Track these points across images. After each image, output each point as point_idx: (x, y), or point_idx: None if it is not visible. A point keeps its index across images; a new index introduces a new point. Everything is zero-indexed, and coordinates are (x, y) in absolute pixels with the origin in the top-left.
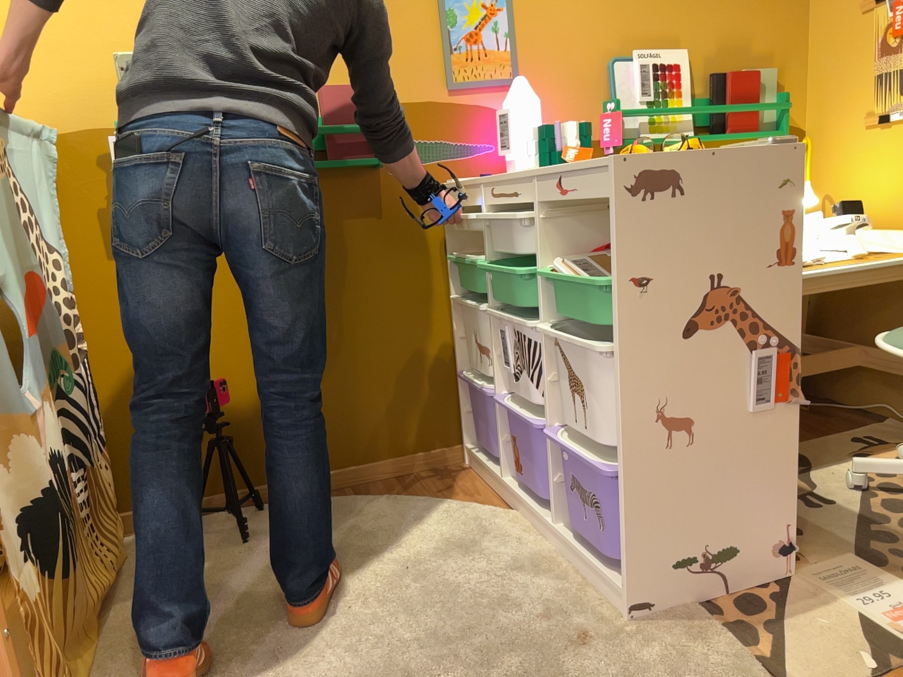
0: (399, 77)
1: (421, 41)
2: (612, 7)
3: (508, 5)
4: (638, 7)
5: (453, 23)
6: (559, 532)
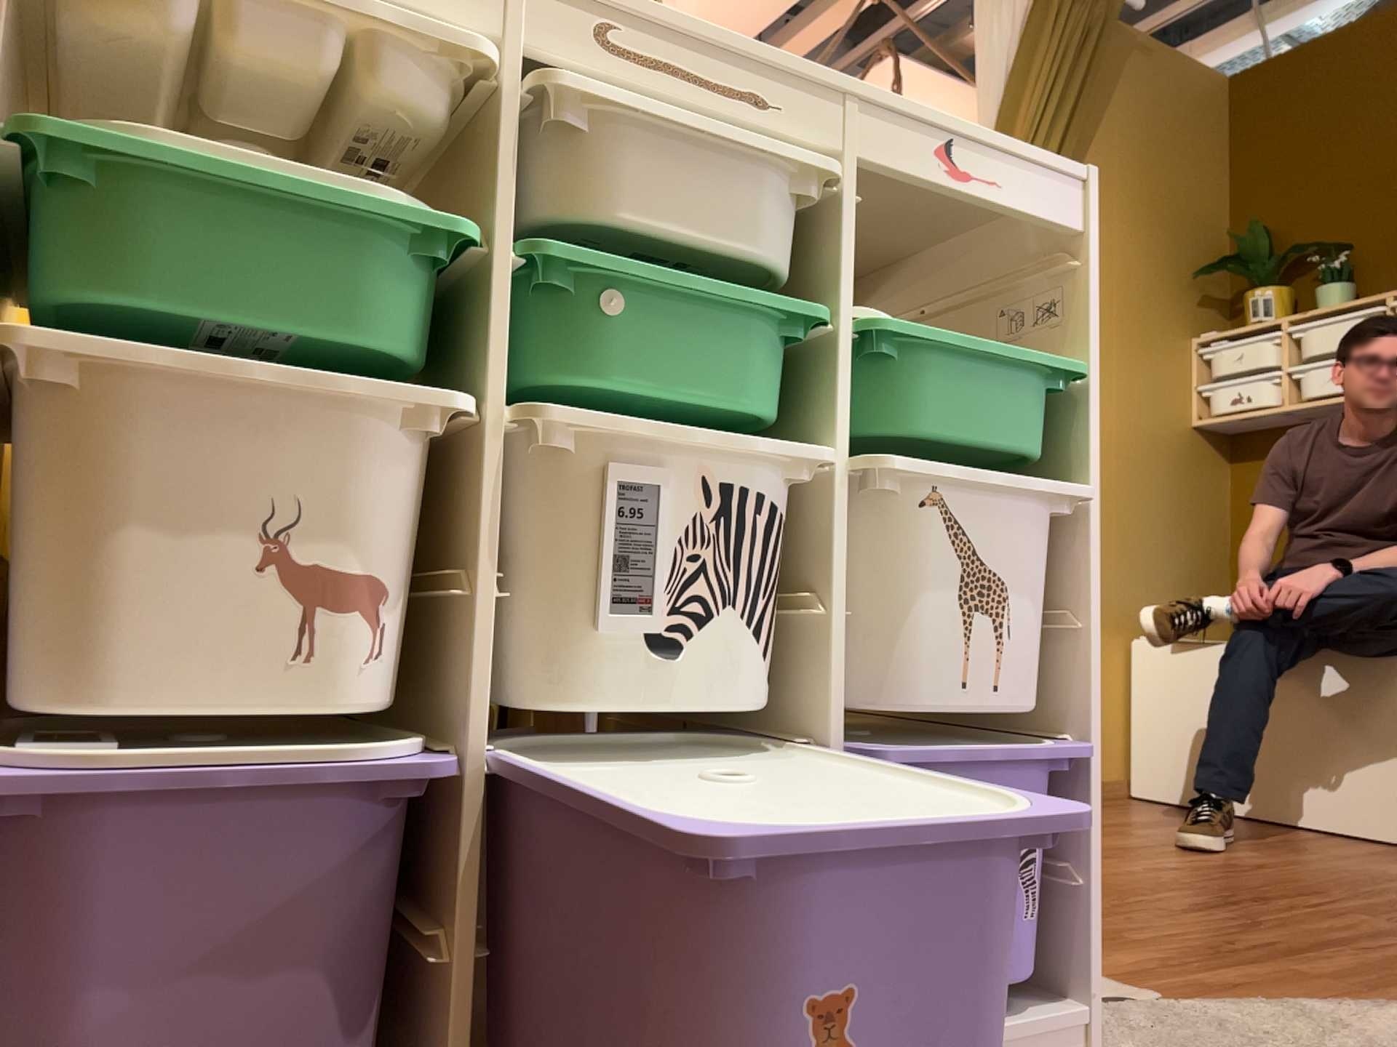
0: None
1: None
2: None
3: None
4: None
5: None
6: None
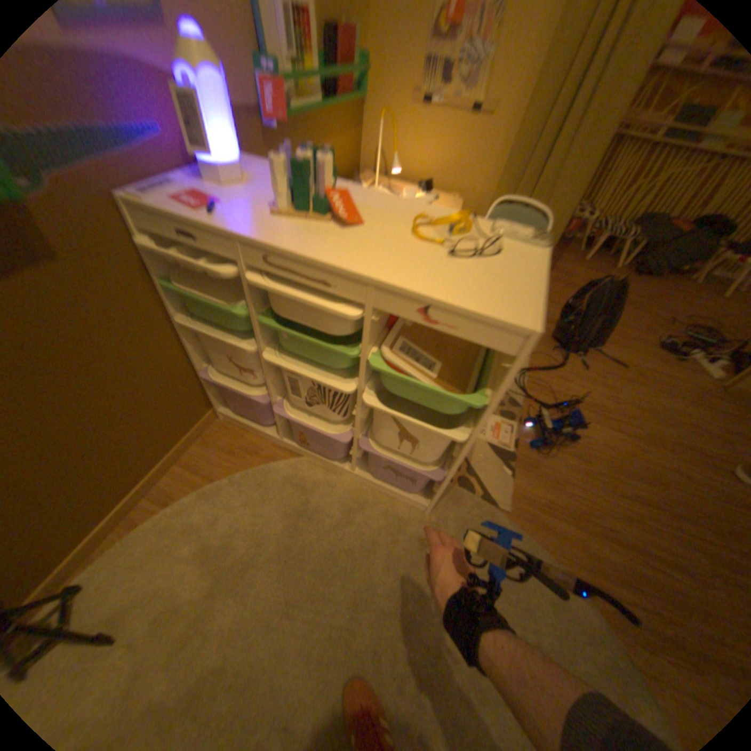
0: None
1: None
2: None
3: None
4: None
5: None
6: (359, 472)
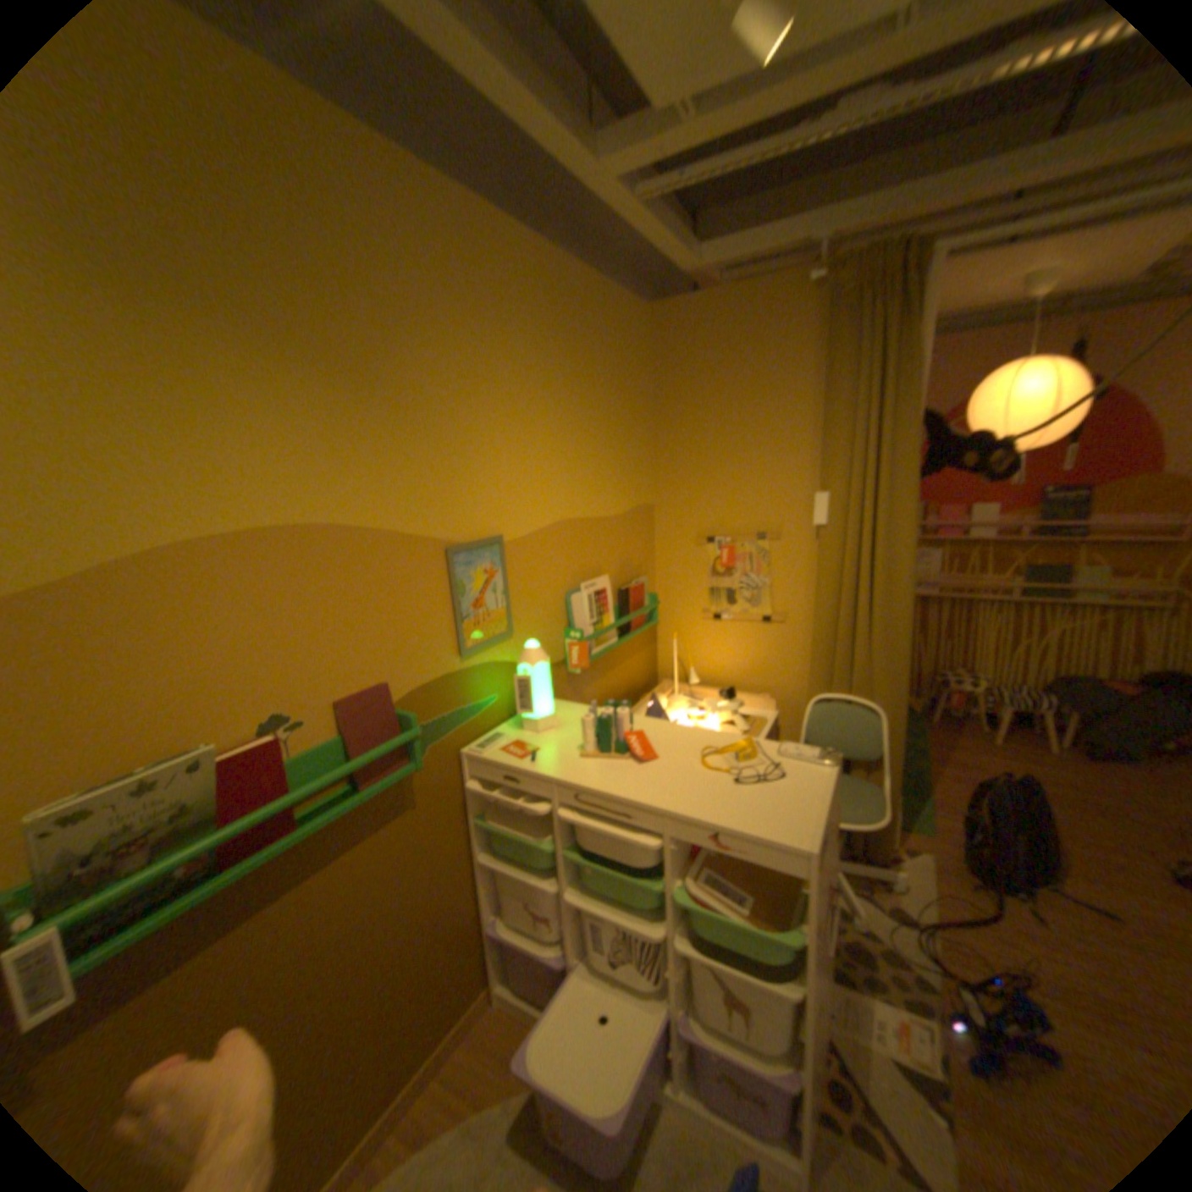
0: (419, 660)
1: (437, 616)
2: (567, 550)
3: (505, 565)
4: (581, 546)
5: (463, 592)
6: (687, 1101)
